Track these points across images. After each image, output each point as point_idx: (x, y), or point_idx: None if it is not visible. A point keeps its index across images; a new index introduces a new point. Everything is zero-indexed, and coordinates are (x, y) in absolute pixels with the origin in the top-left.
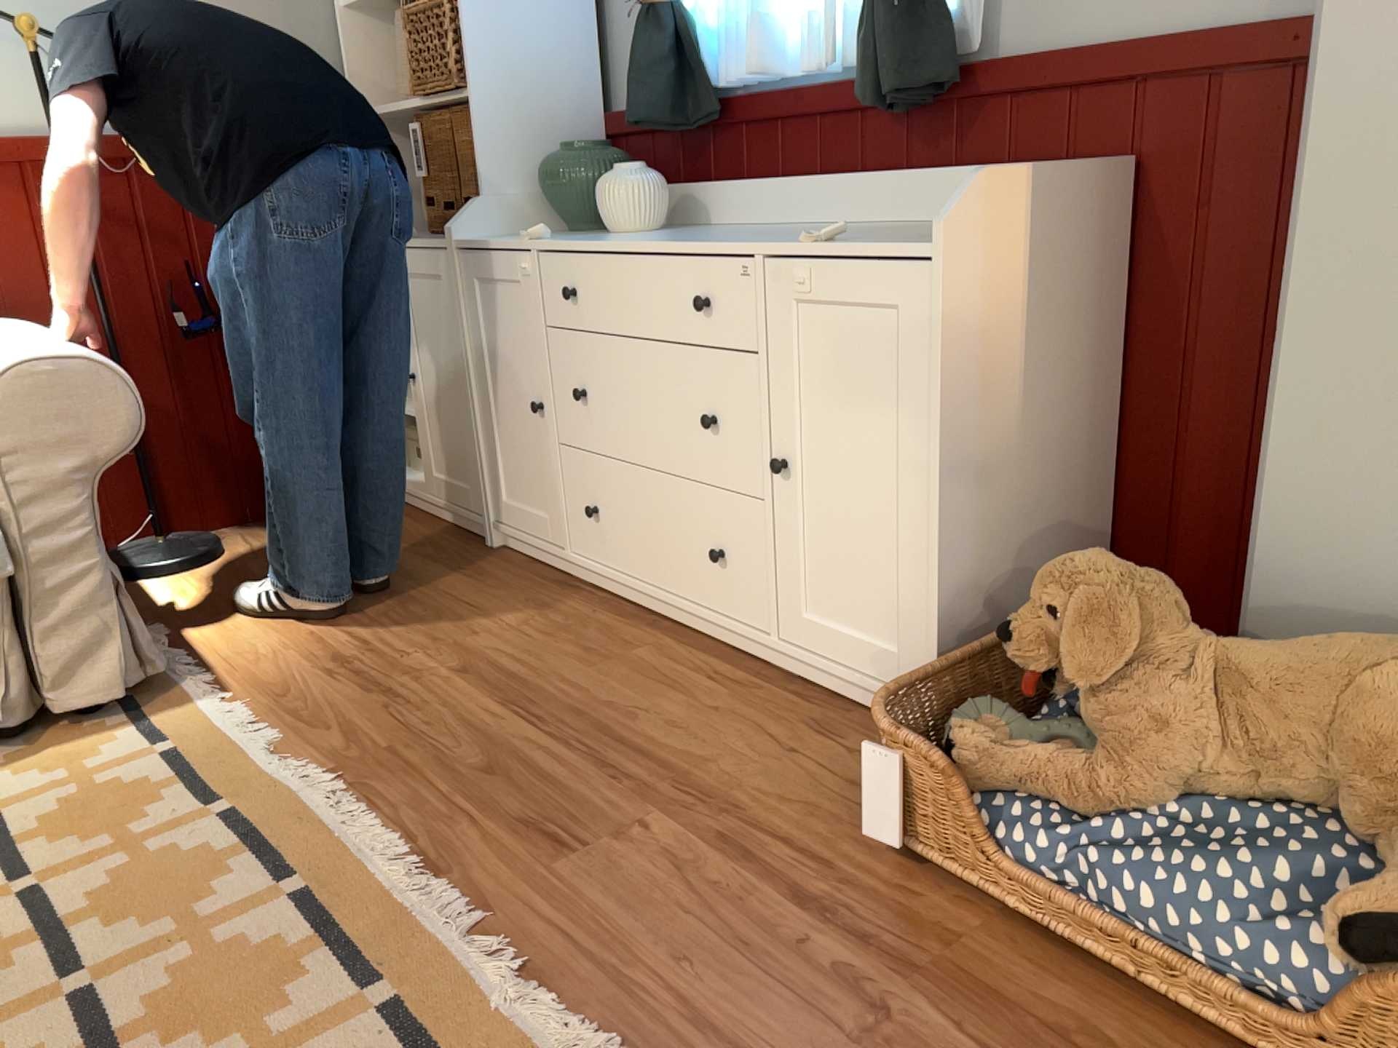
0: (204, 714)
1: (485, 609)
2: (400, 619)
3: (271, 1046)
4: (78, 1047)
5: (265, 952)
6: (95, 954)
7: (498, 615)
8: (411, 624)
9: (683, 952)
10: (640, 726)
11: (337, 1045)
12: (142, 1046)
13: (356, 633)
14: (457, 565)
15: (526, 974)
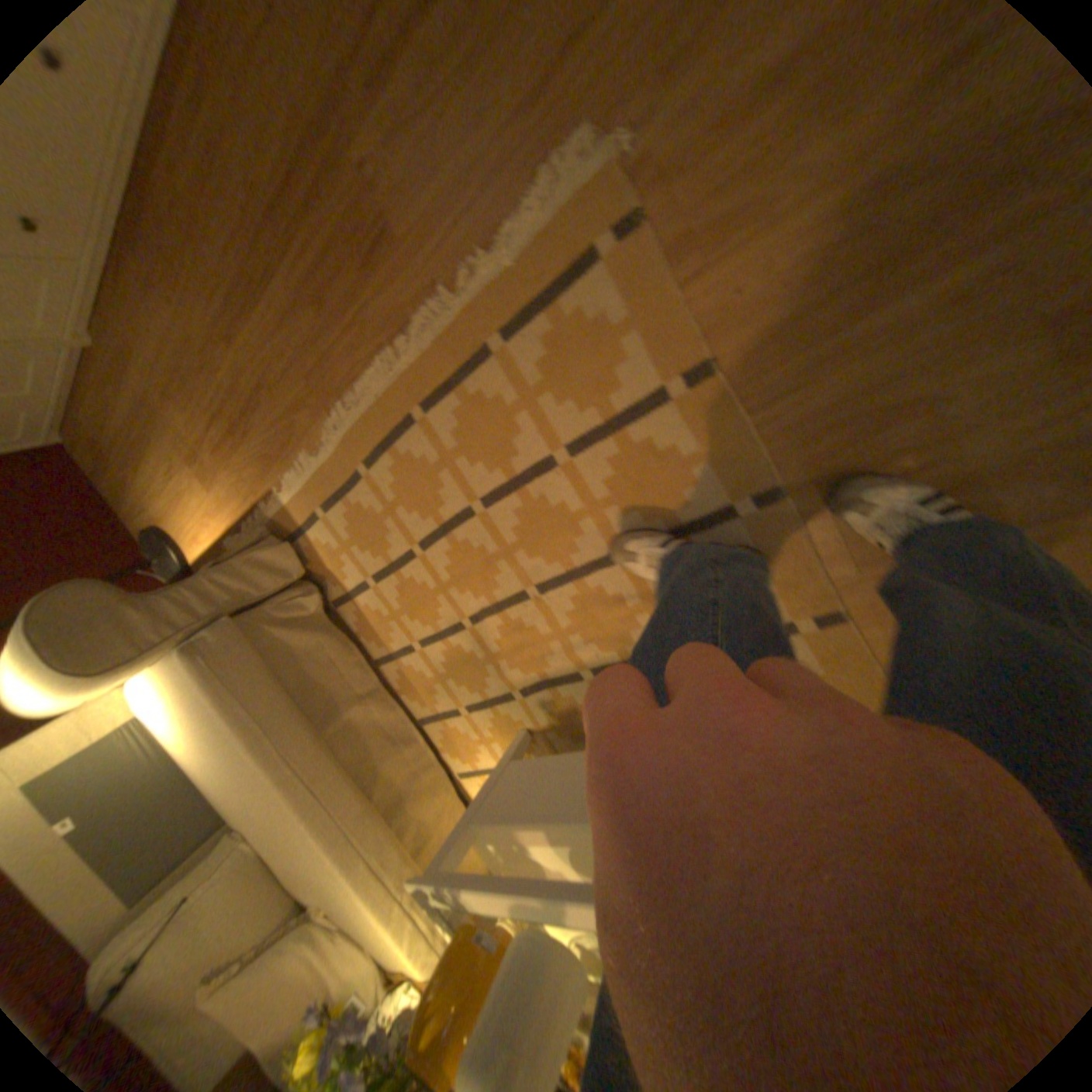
0: (290, 496)
1: (158, 328)
2: (183, 393)
3: (521, 396)
4: (512, 492)
5: (461, 414)
6: (458, 502)
7: (162, 317)
8: (187, 383)
9: (473, 115)
10: (259, 173)
11: (525, 358)
12: (515, 462)
13: (204, 421)
14: (116, 360)
15: (484, 242)
